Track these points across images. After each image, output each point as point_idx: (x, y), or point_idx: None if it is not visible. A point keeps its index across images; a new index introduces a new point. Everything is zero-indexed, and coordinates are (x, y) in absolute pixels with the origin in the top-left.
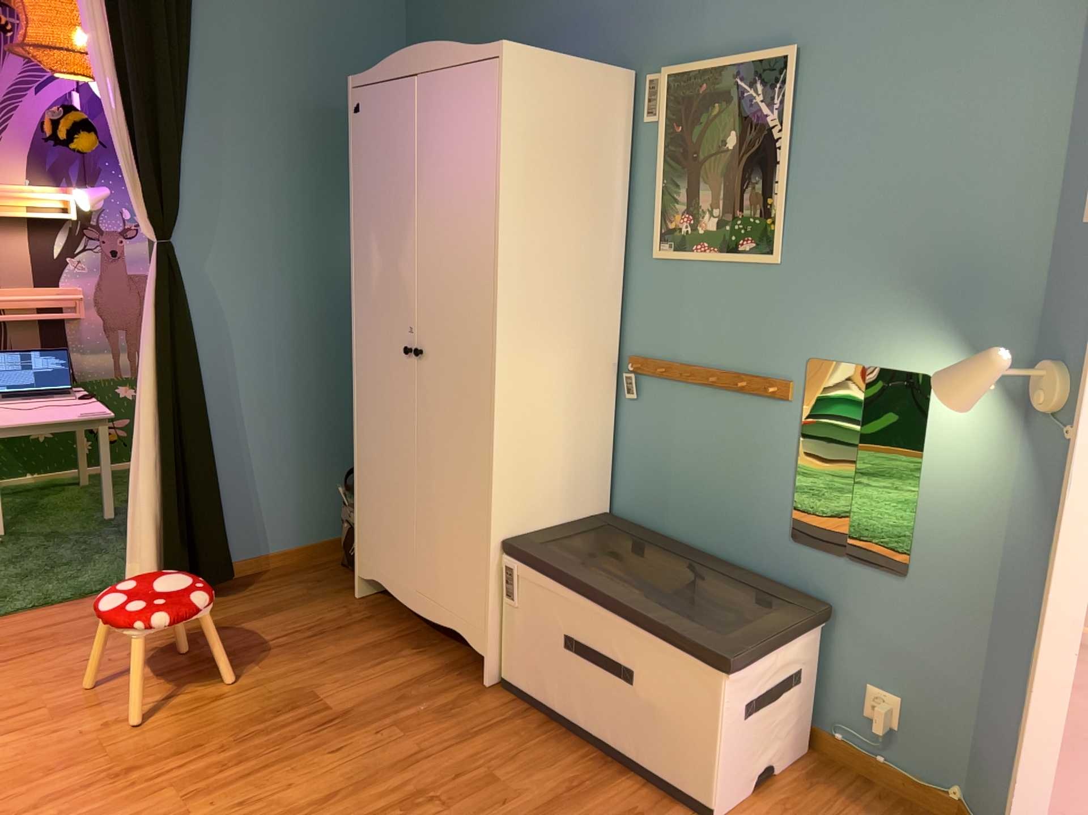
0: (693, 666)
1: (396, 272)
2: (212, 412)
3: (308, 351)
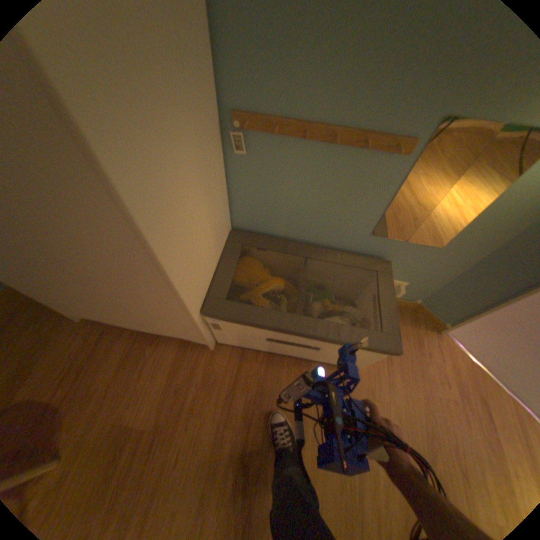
0: (368, 349)
1: None
2: None
3: None
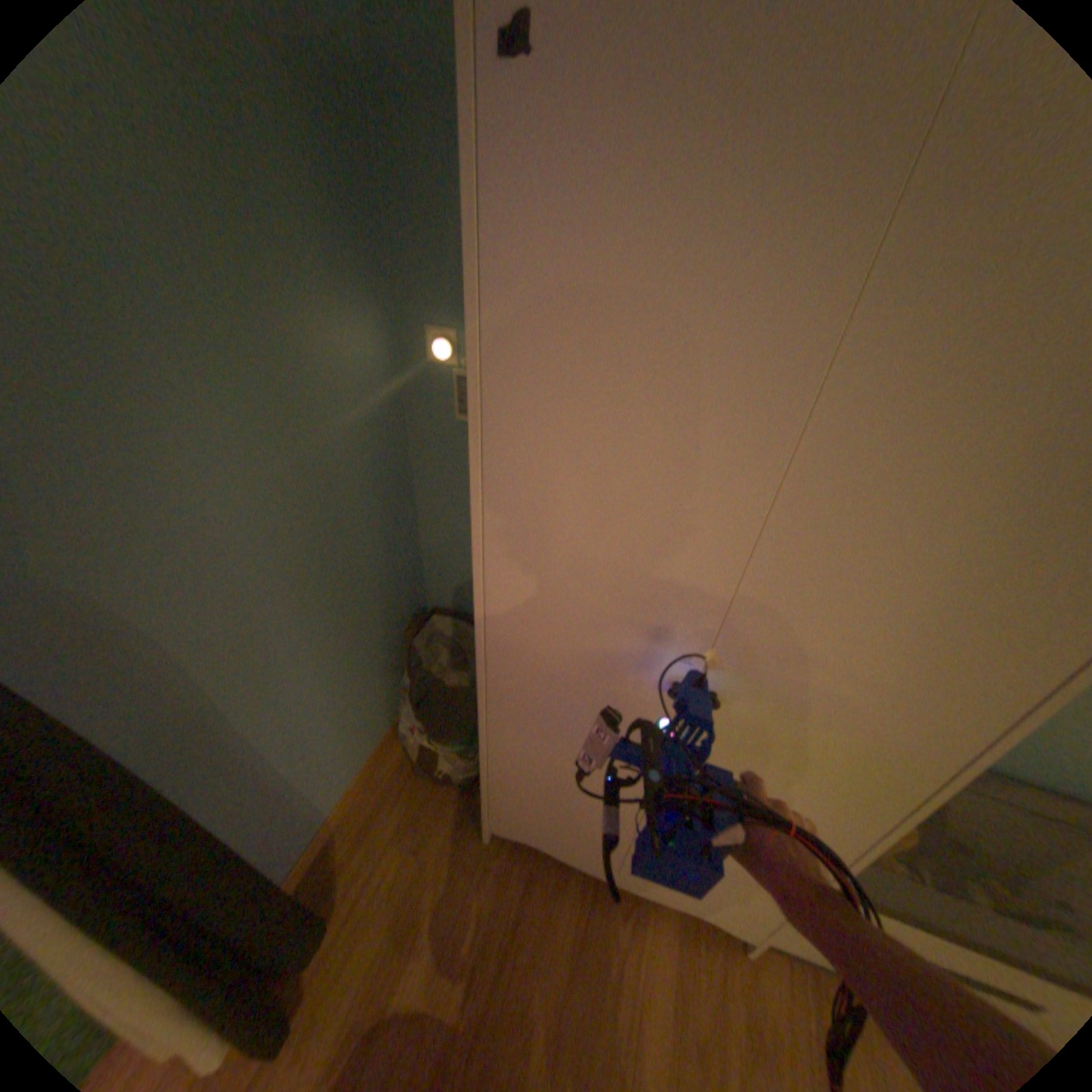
0: None
1: (661, 559)
2: (193, 776)
3: (311, 578)
